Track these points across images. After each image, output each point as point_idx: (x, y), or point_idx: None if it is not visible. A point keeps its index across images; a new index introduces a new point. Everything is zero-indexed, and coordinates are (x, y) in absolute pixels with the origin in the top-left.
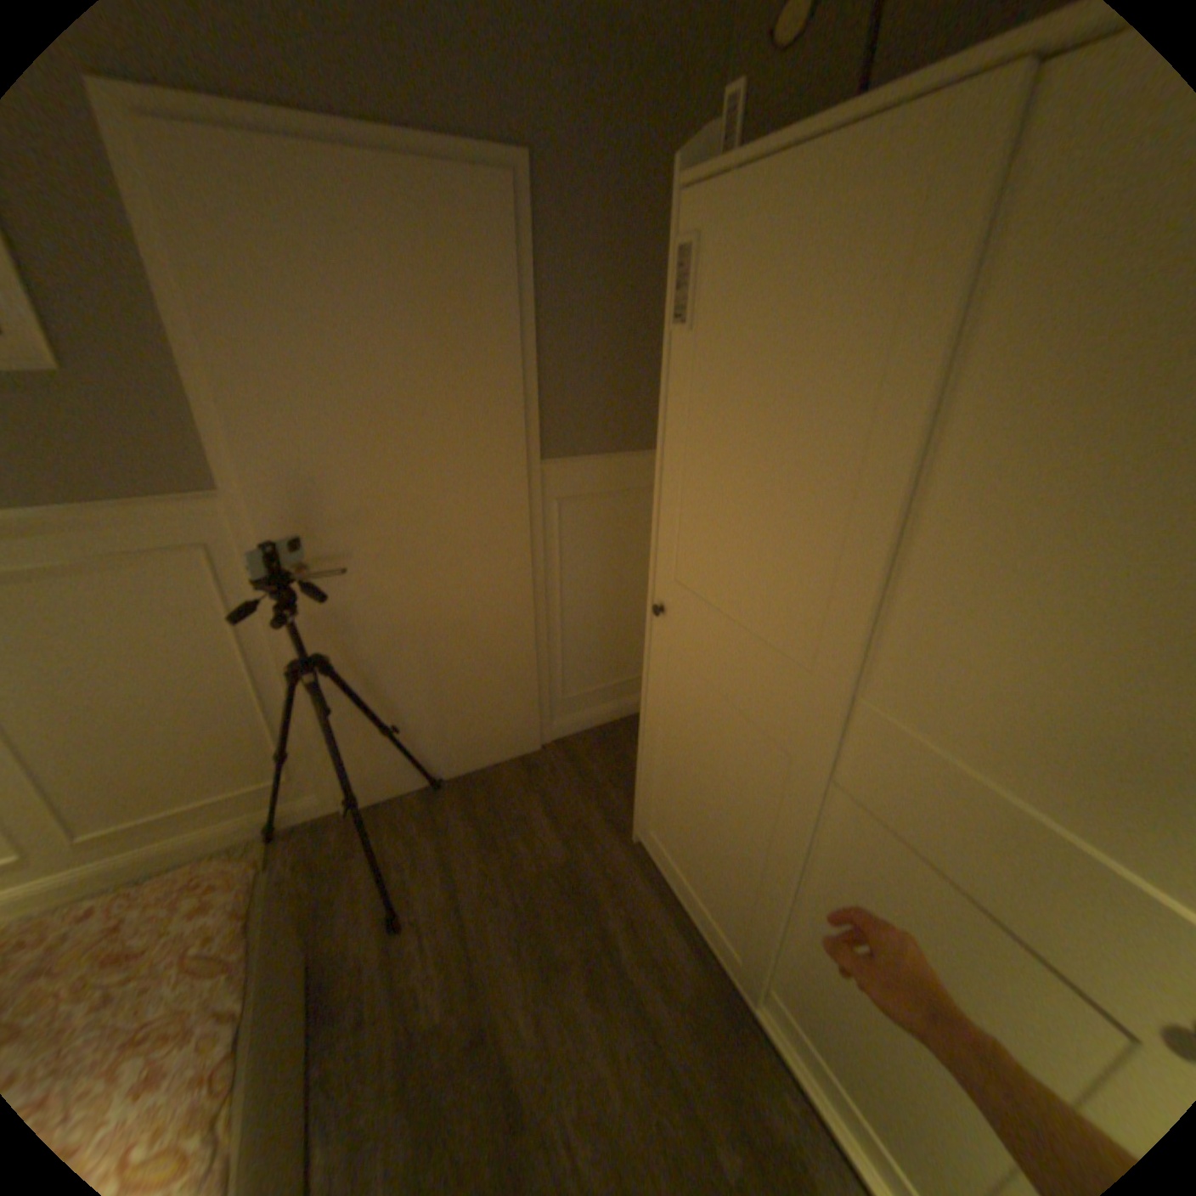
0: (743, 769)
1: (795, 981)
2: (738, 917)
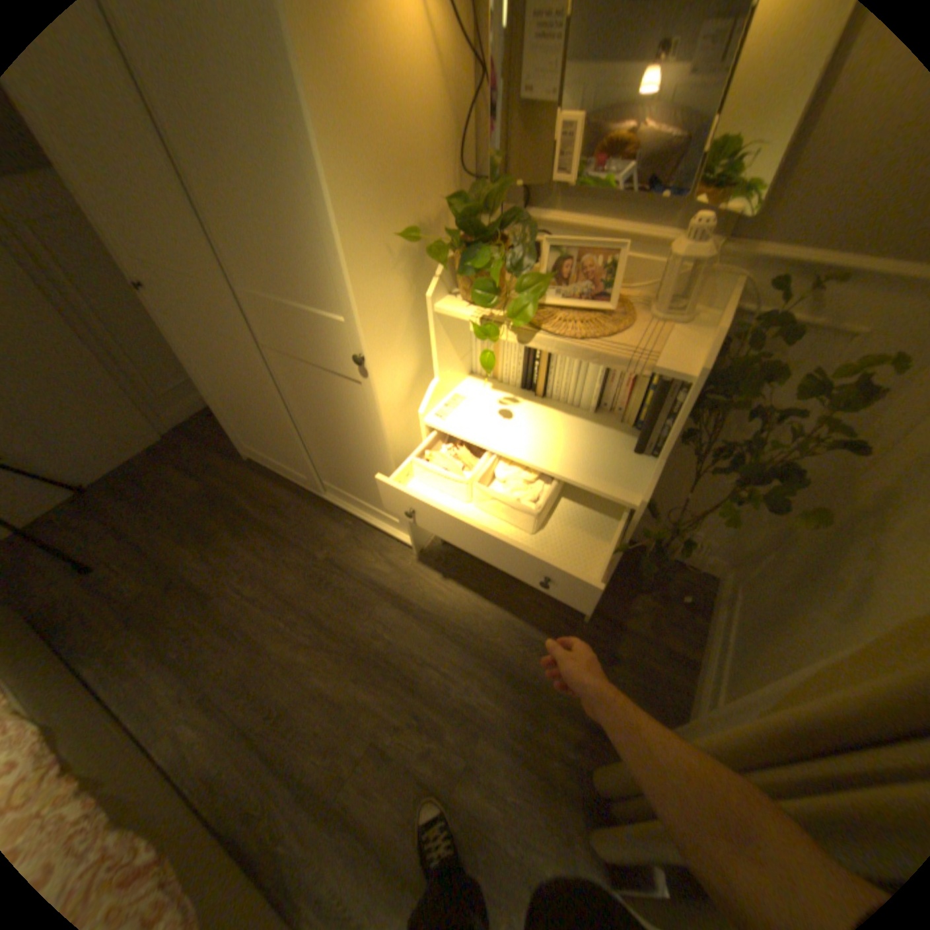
0: (237, 367)
1: (323, 467)
2: (291, 455)
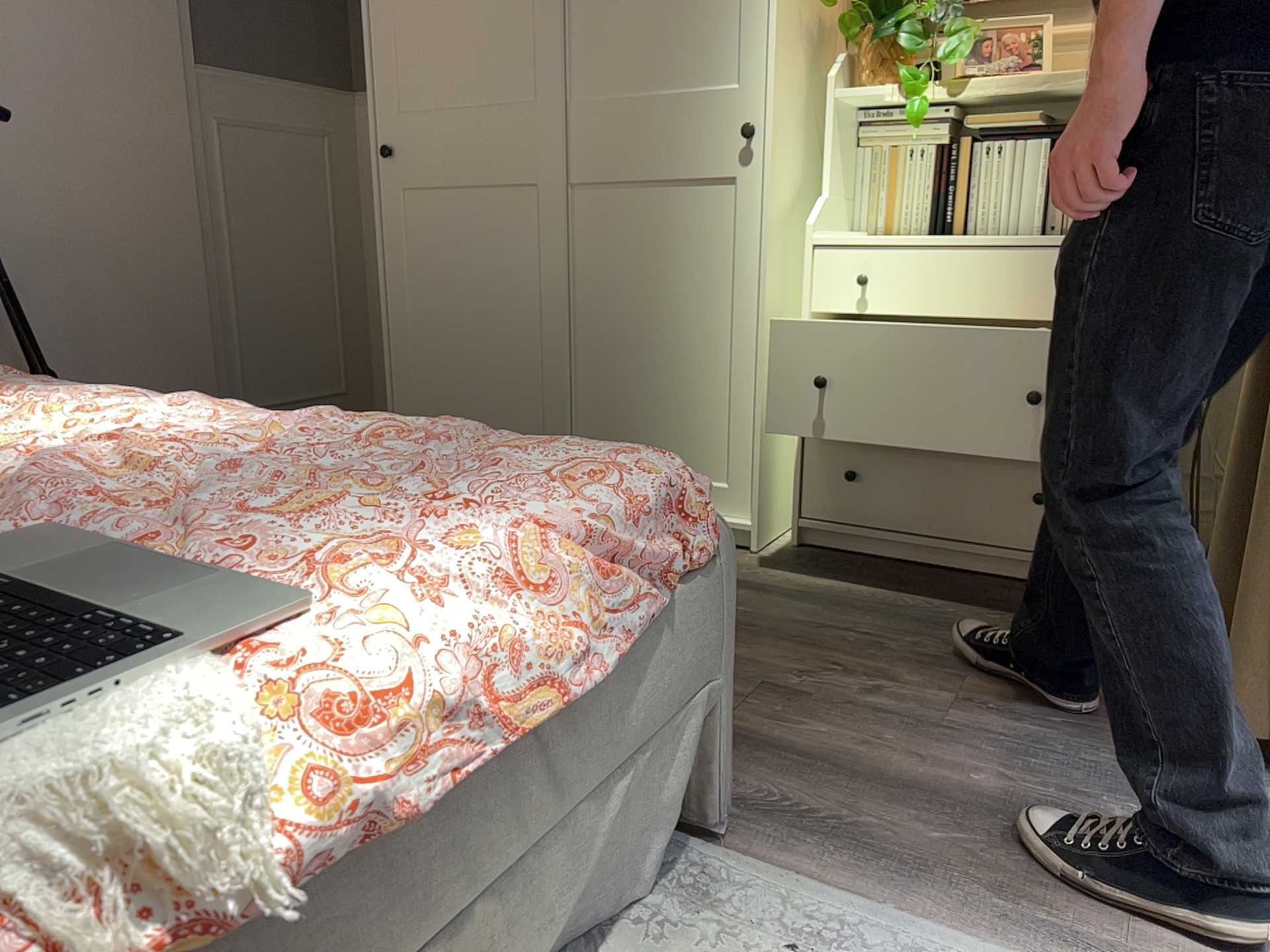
0: (503, 243)
1: (591, 419)
2: (531, 412)
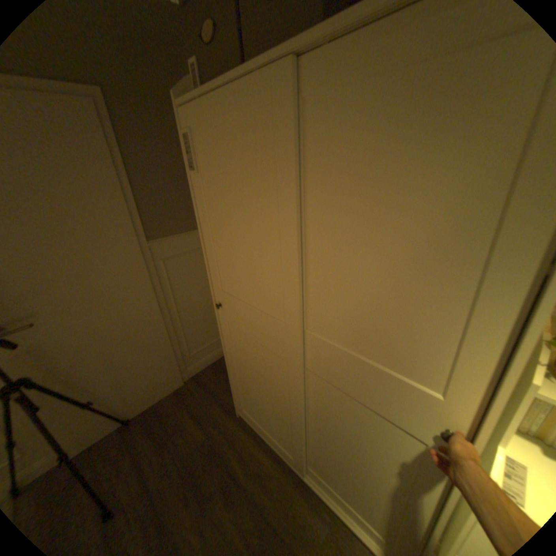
0: (271, 371)
1: (315, 460)
2: (287, 439)
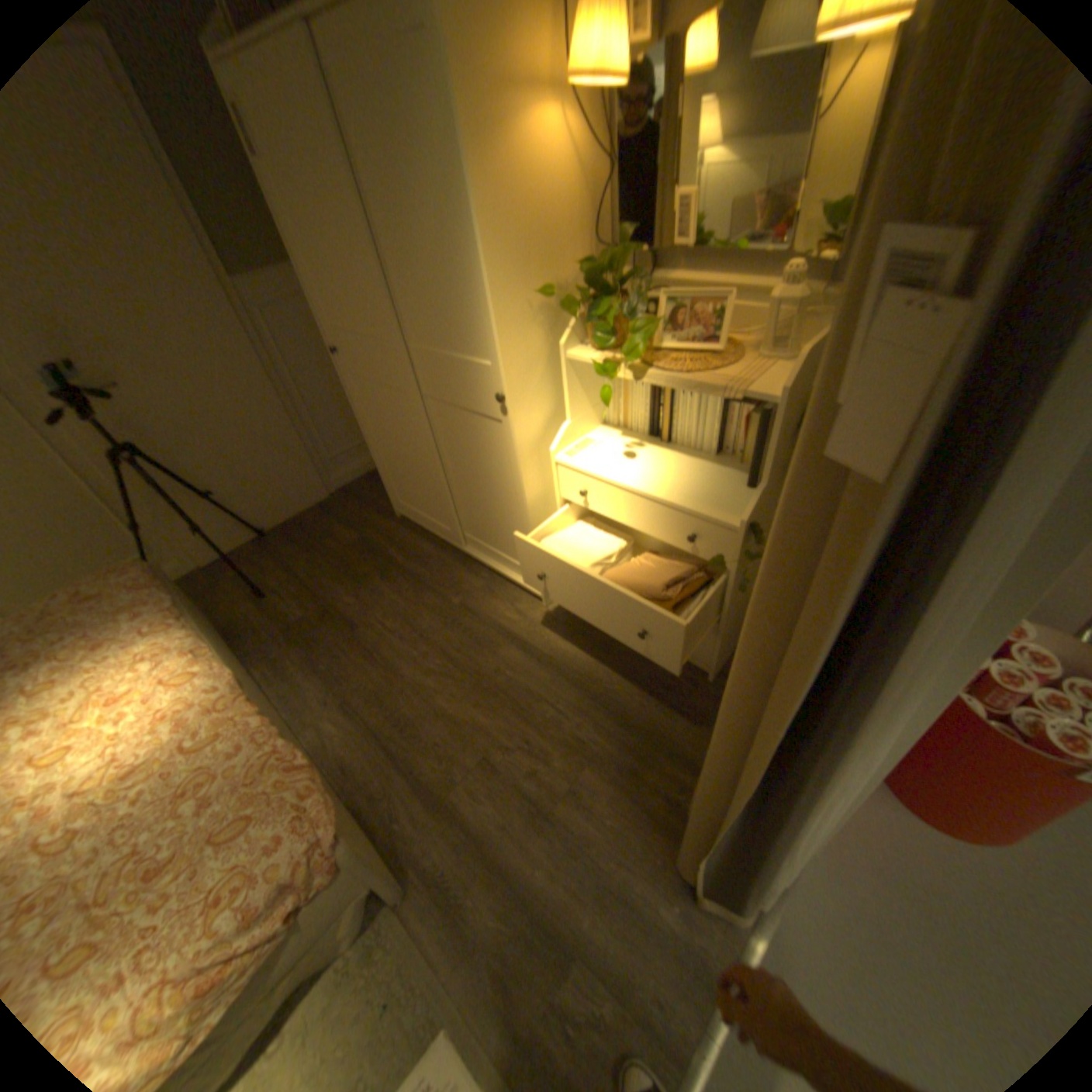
0: (402, 419)
1: (467, 517)
2: (439, 506)
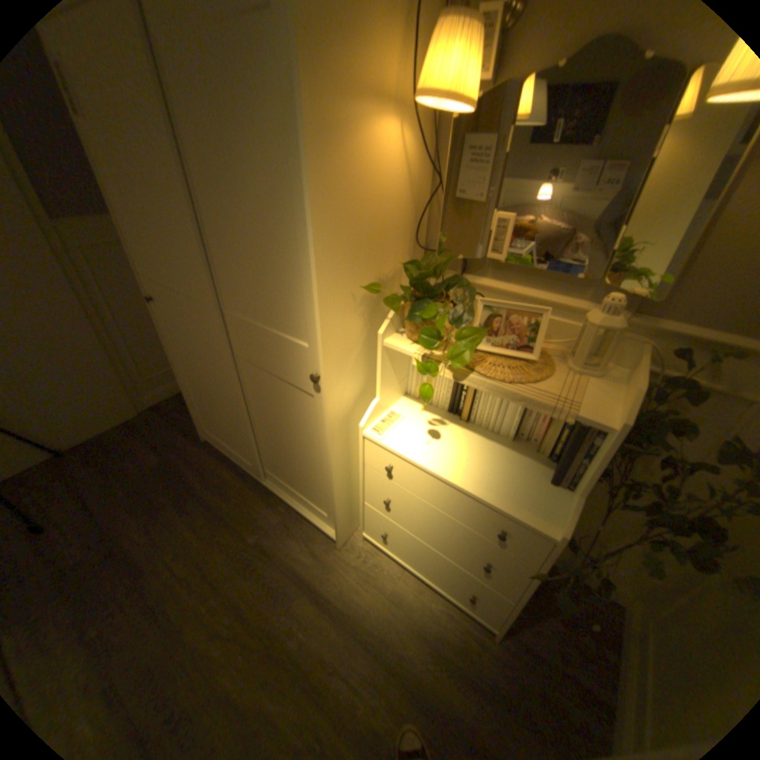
0: (211, 369)
1: (267, 457)
2: (241, 444)
